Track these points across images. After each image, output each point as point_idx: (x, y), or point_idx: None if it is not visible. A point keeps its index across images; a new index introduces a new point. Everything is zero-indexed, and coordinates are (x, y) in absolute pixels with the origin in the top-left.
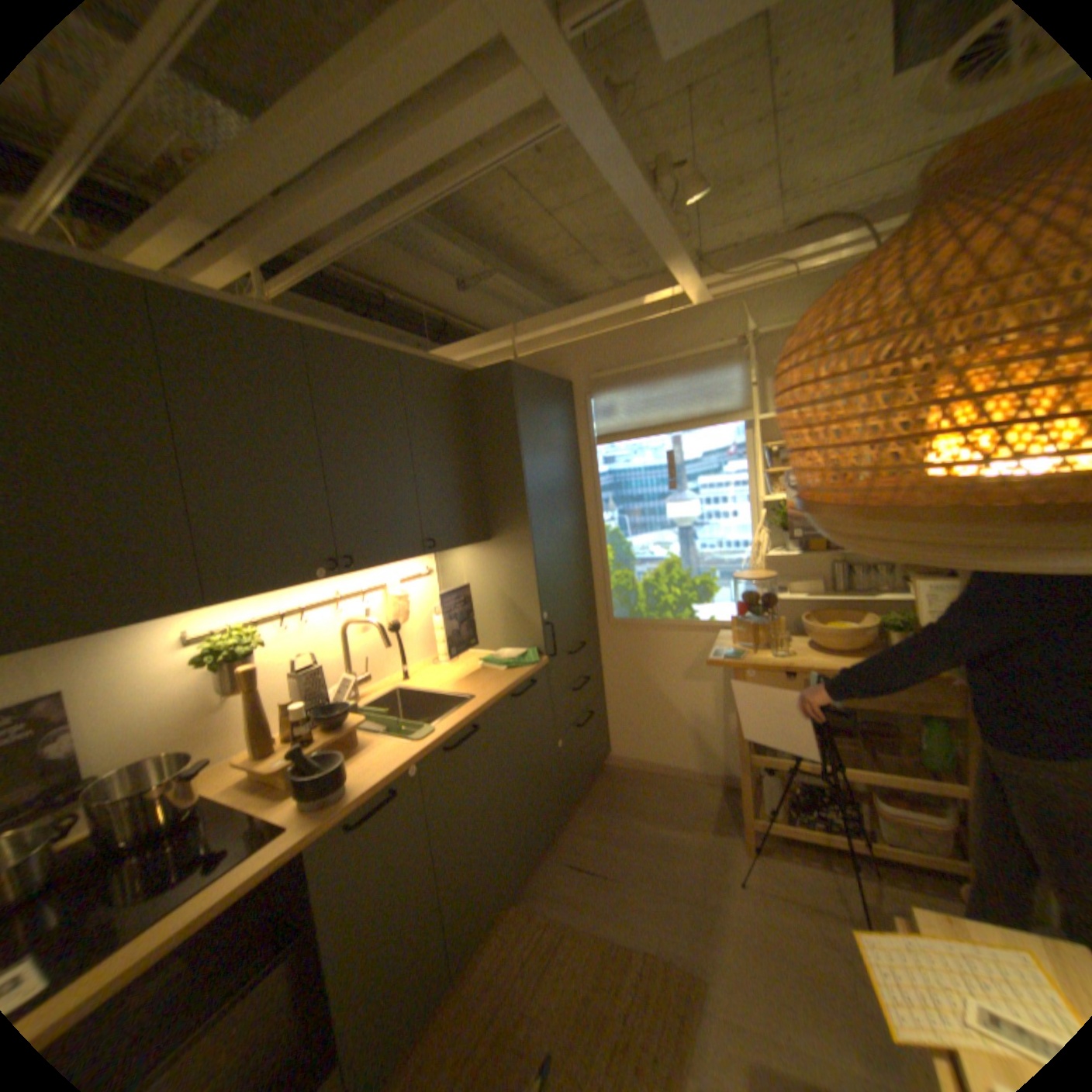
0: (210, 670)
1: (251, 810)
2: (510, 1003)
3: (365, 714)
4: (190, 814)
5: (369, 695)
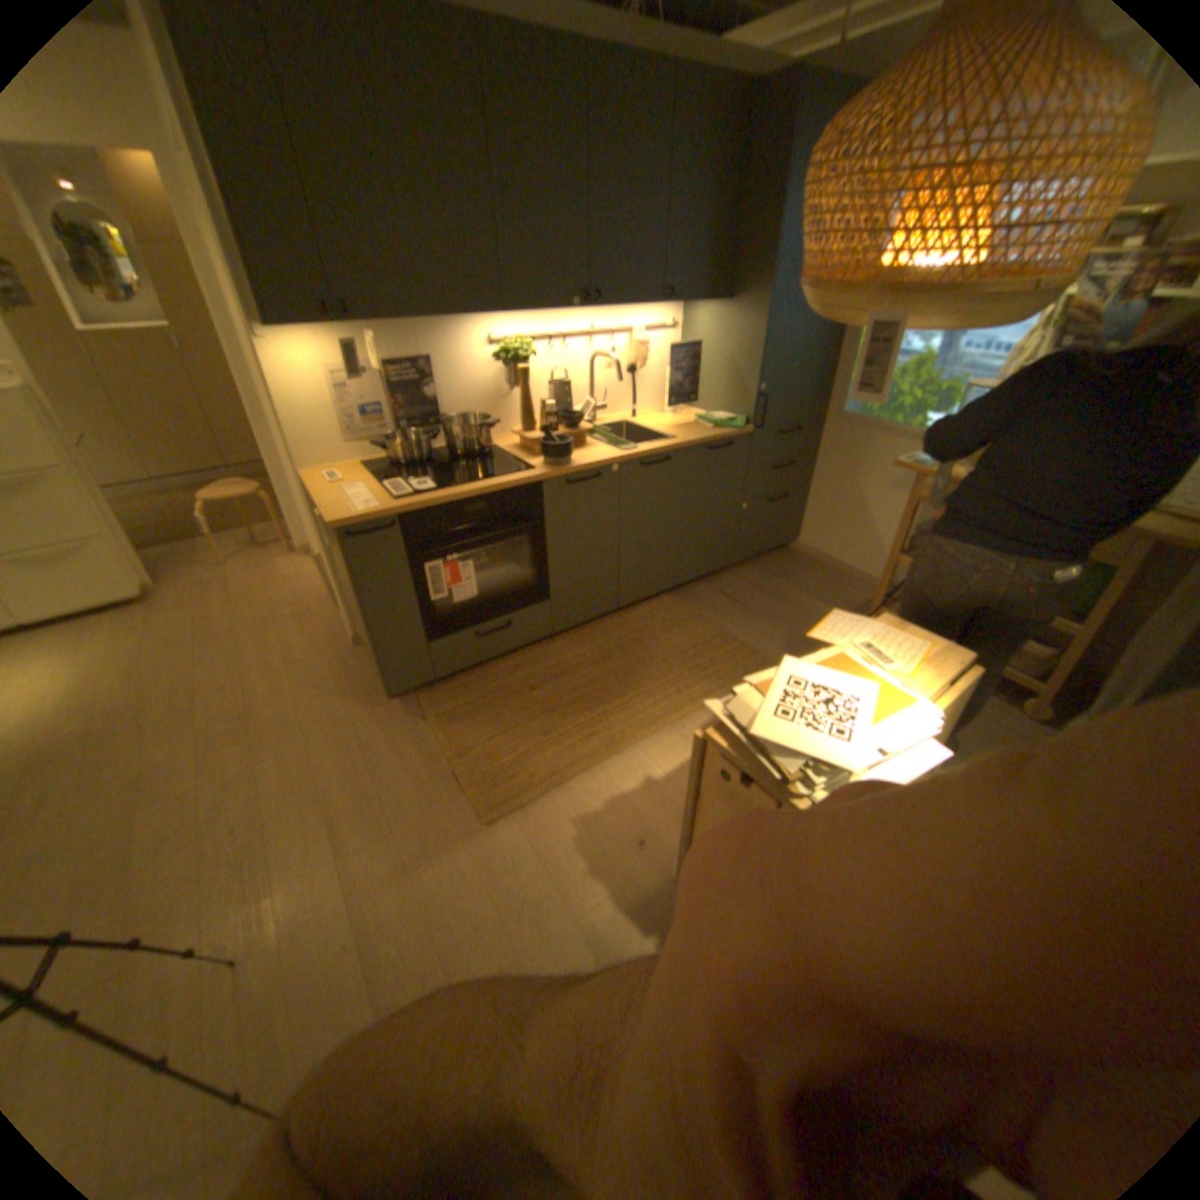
0: (507, 368)
1: (524, 458)
2: (654, 631)
3: (601, 431)
4: (494, 452)
5: (608, 421)
